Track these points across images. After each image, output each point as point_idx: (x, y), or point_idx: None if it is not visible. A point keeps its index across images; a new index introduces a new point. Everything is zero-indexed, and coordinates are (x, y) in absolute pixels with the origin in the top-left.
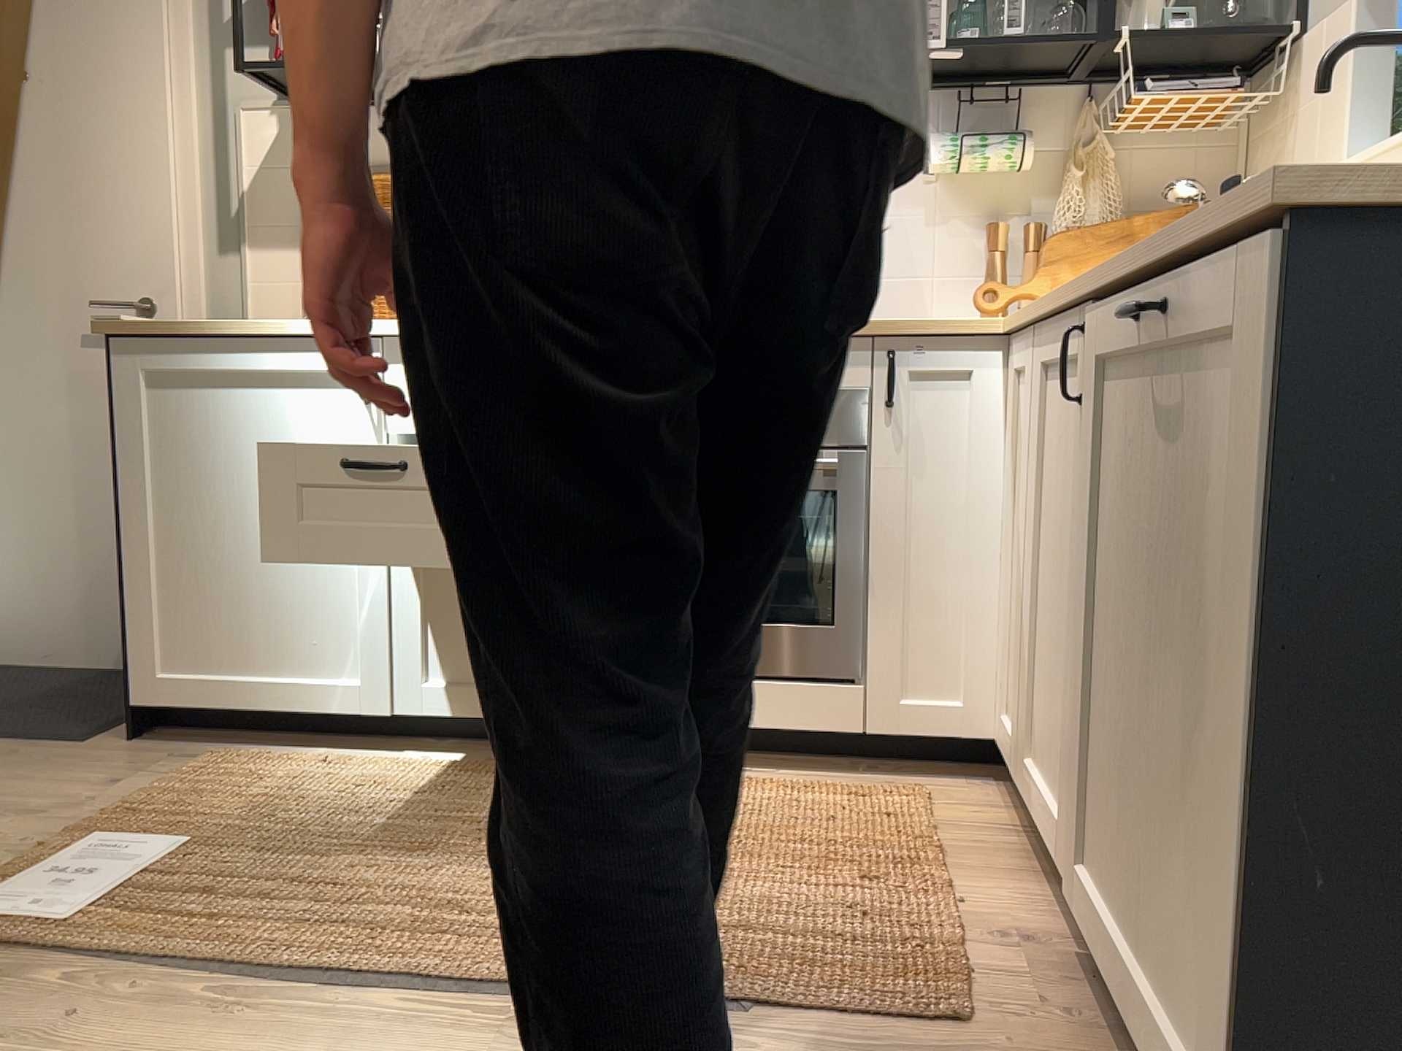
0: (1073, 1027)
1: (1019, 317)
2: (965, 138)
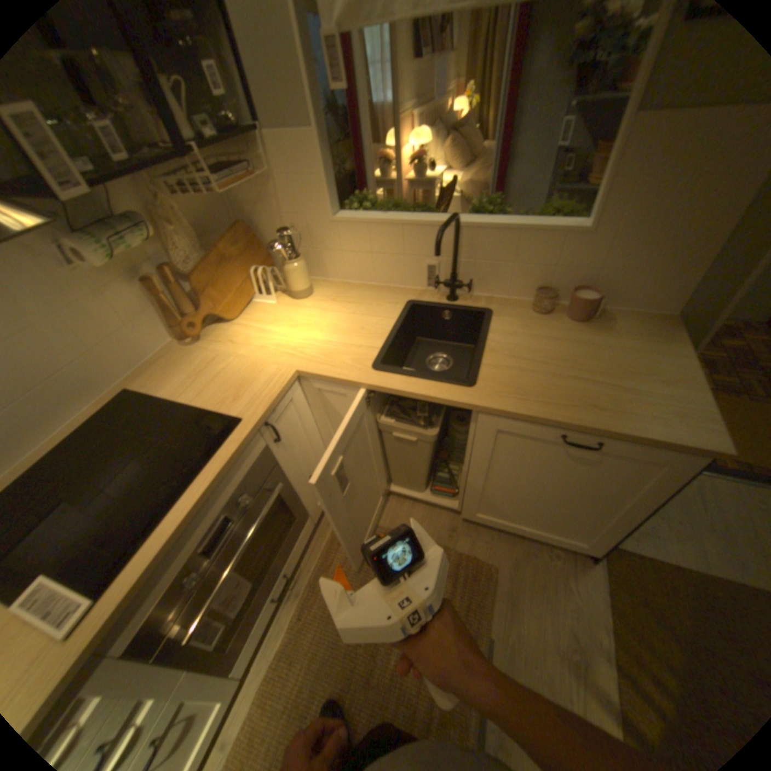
0: (493, 542)
1: (328, 375)
2: (105, 232)
